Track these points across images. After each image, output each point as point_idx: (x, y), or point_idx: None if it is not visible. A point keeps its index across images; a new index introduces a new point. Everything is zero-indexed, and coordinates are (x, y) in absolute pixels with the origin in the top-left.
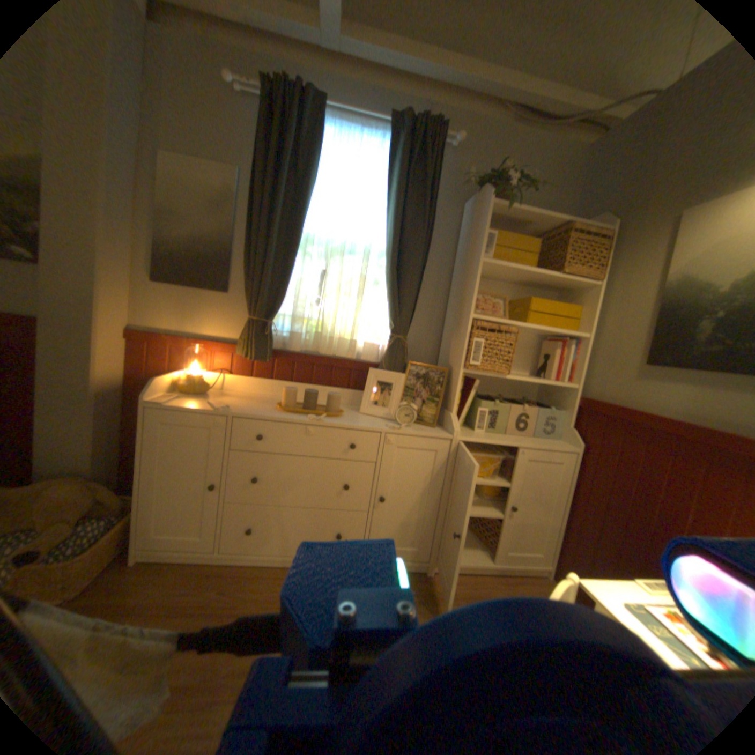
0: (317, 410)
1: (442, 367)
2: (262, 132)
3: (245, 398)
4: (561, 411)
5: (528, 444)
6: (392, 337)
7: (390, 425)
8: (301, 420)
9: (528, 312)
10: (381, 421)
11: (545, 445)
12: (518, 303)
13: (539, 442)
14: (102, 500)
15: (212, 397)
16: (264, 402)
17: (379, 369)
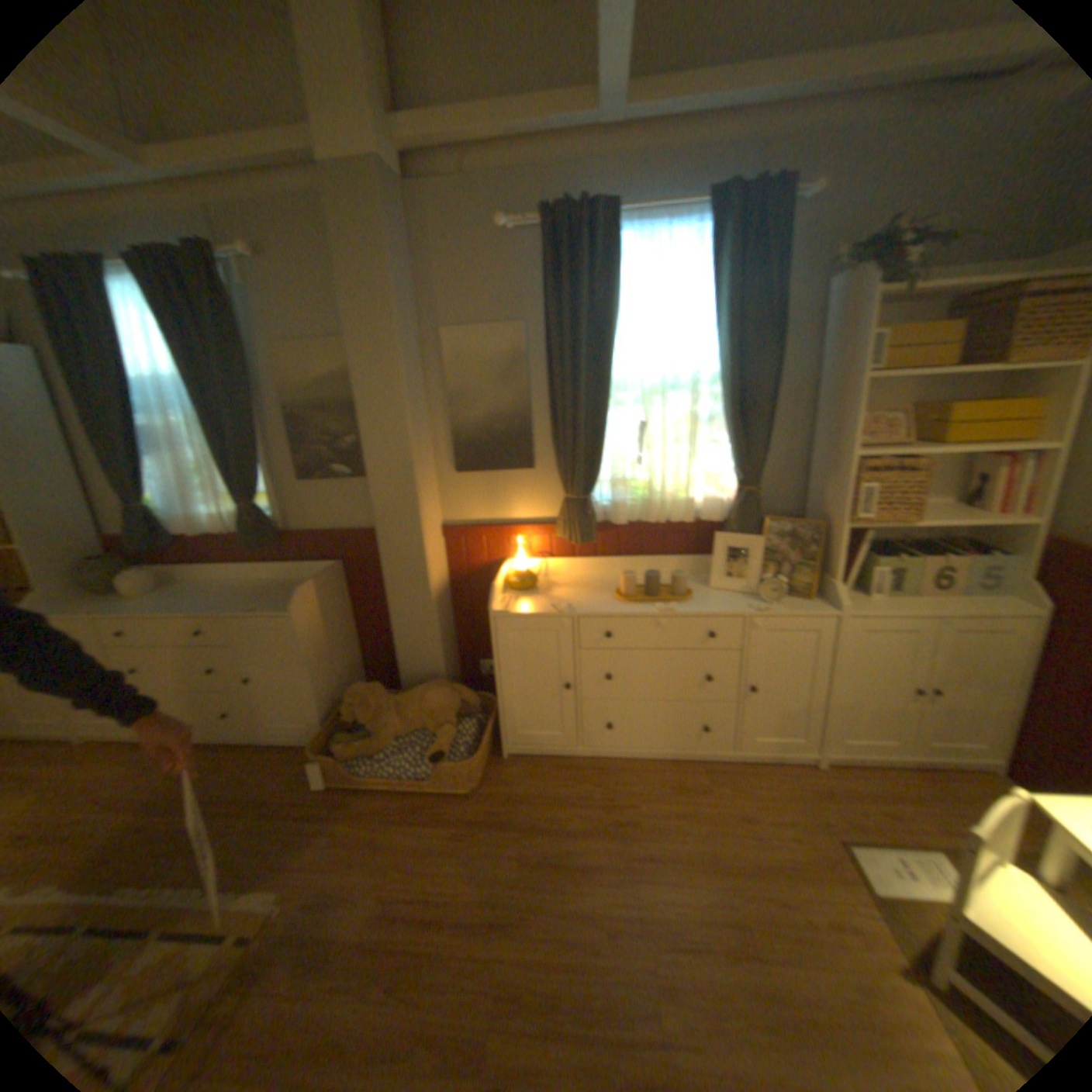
0: (661, 594)
1: (814, 514)
2: (547, 274)
3: (575, 585)
4: (1011, 554)
5: (956, 610)
6: (739, 483)
7: (754, 606)
8: (648, 613)
9: (948, 424)
10: (741, 599)
11: (984, 609)
12: (930, 408)
13: (974, 604)
14: (466, 700)
15: (543, 590)
16: (597, 589)
17: (726, 528)
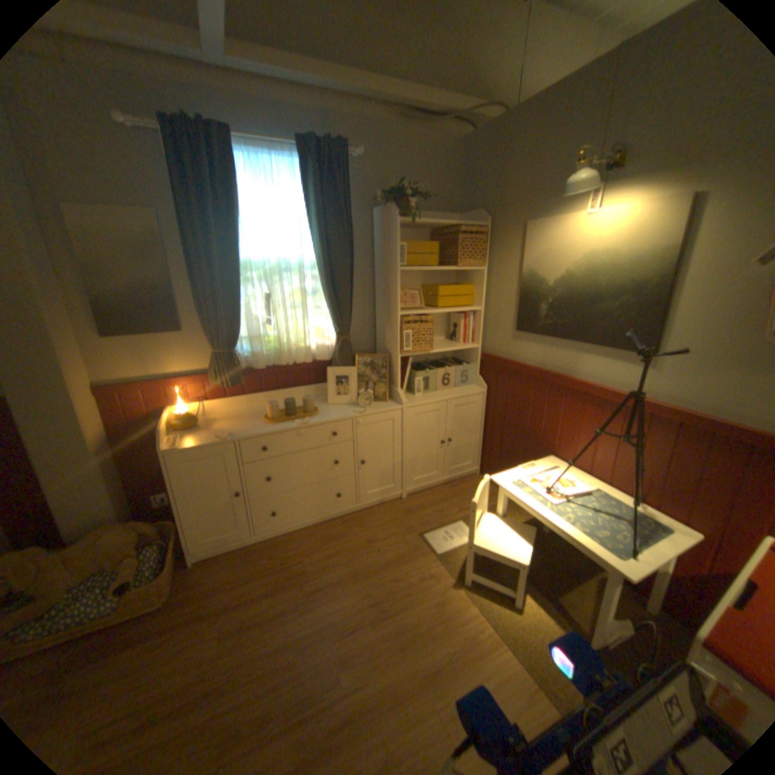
0: (296, 414)
1: (381, 351)
2: (171, 173)
3: (230, 419)
4: (469, 364)
5: (451, 395)
6: (336, 335)
7: (356, 411)
8: (290, 428)
9: (437, 297)
10: (347, 408)
11: (462, 393)
12: (428, 289)
13: (458, 391)
14: (142, 533)
15: (203, 427)
16: (248, 418)
17: (332, 364)
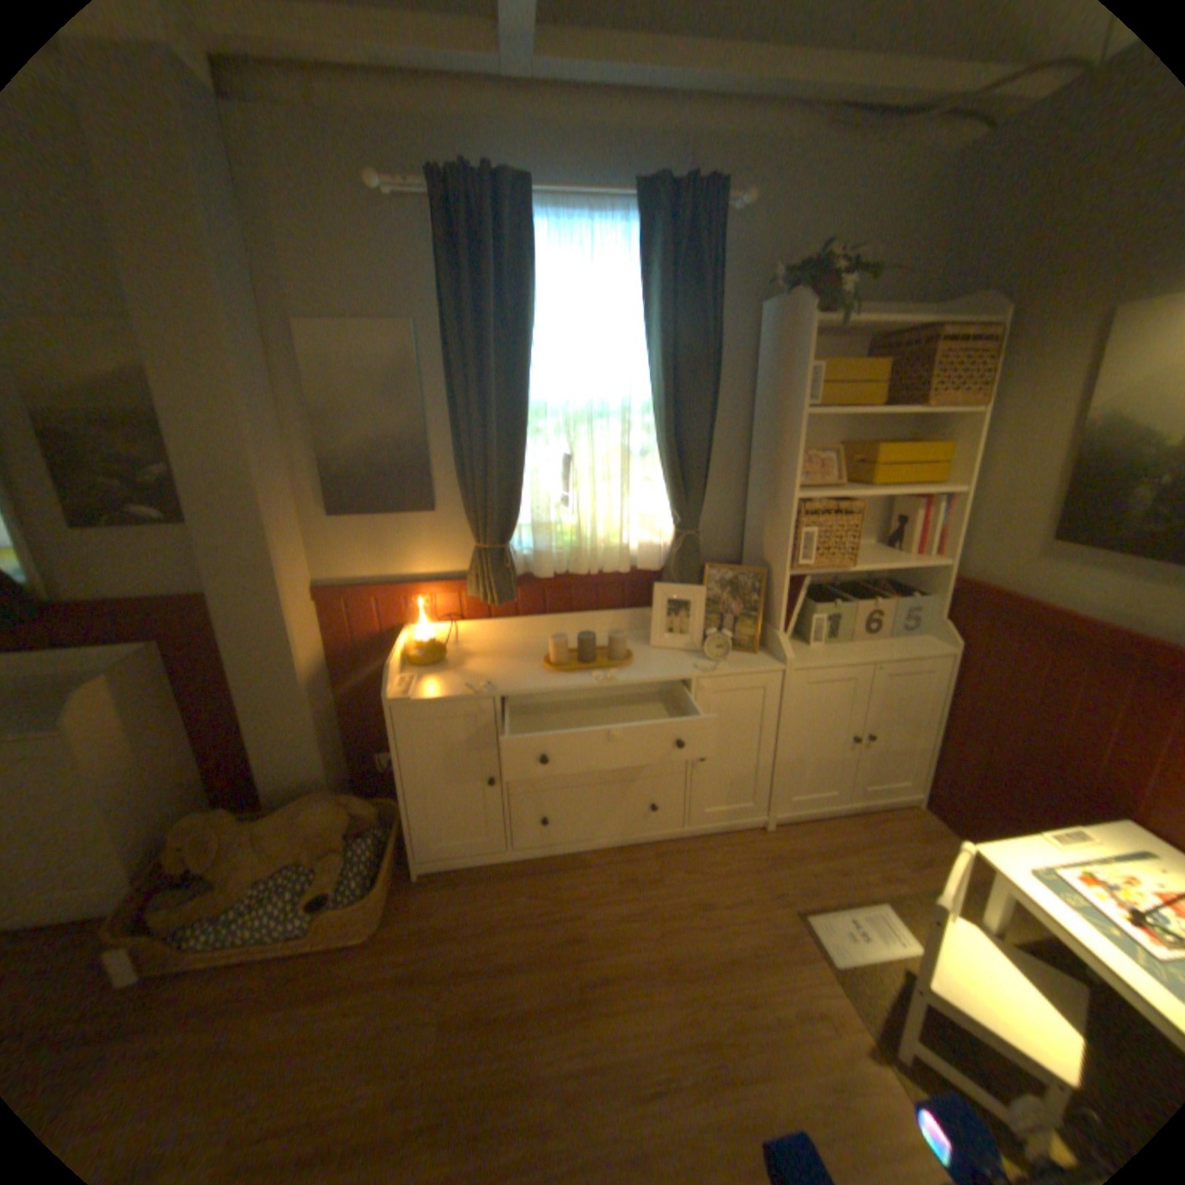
0: (596, 658)
1: (751, 559)
2: (439, 261)
3: (494, 654)
4: (926, 594)
5: (885, 654)
6: (674, 527)
7: (699, 666)
8: (584, 683)
9: (874, 465)
10: (683, 657)
11: (908, 651)
12: (856, 449)
13: (899, 646)
14: (356, 814)
15: (453, 663)
16: (521, 656)
17: (664, 577)
